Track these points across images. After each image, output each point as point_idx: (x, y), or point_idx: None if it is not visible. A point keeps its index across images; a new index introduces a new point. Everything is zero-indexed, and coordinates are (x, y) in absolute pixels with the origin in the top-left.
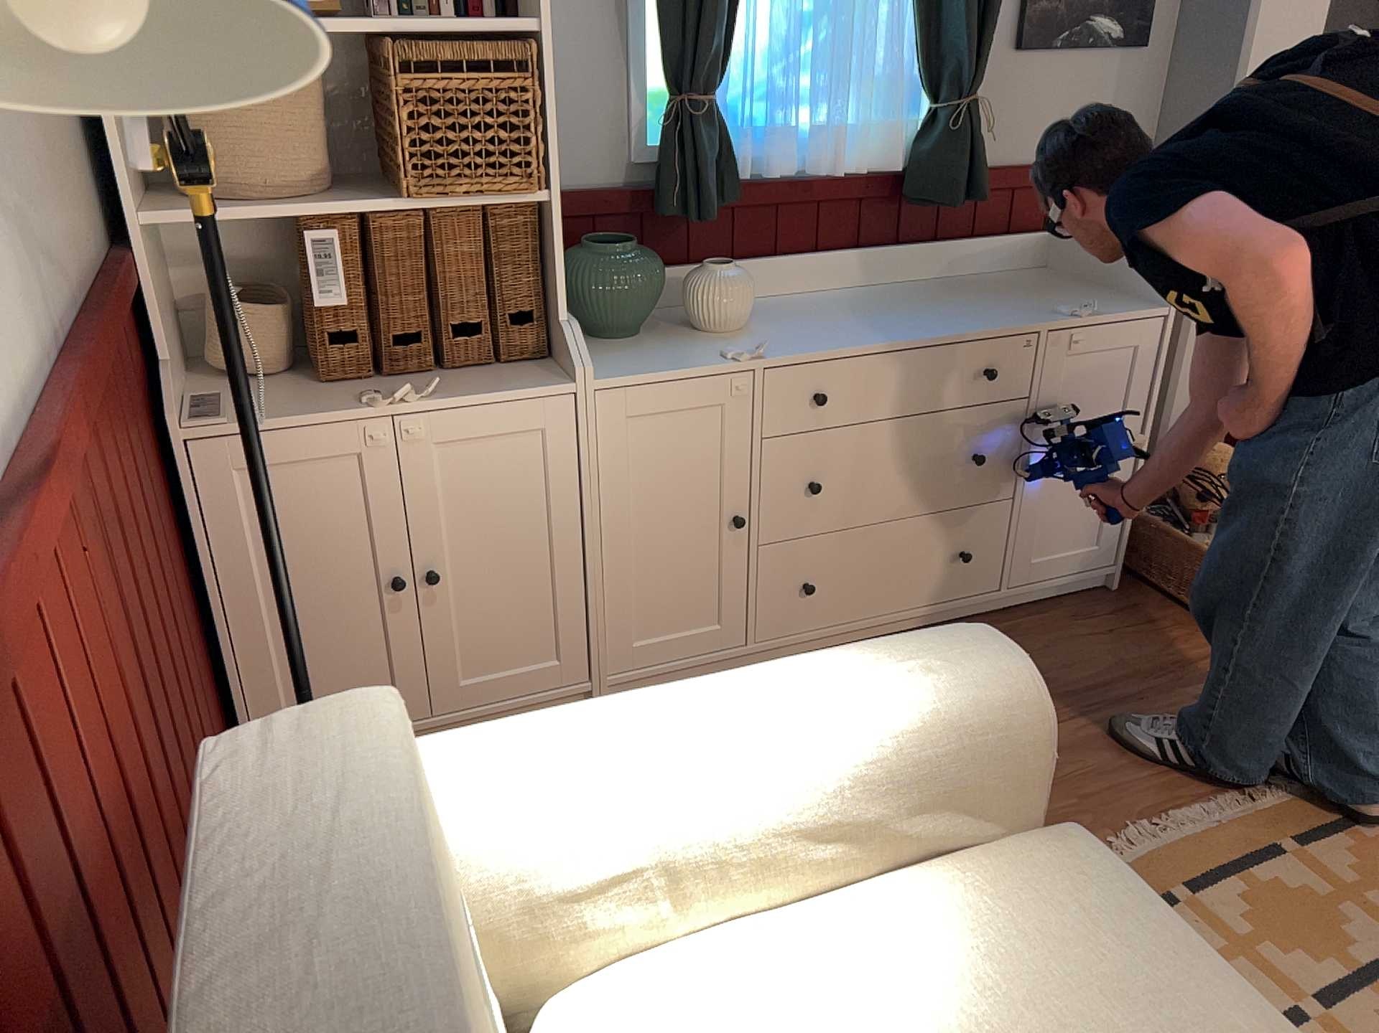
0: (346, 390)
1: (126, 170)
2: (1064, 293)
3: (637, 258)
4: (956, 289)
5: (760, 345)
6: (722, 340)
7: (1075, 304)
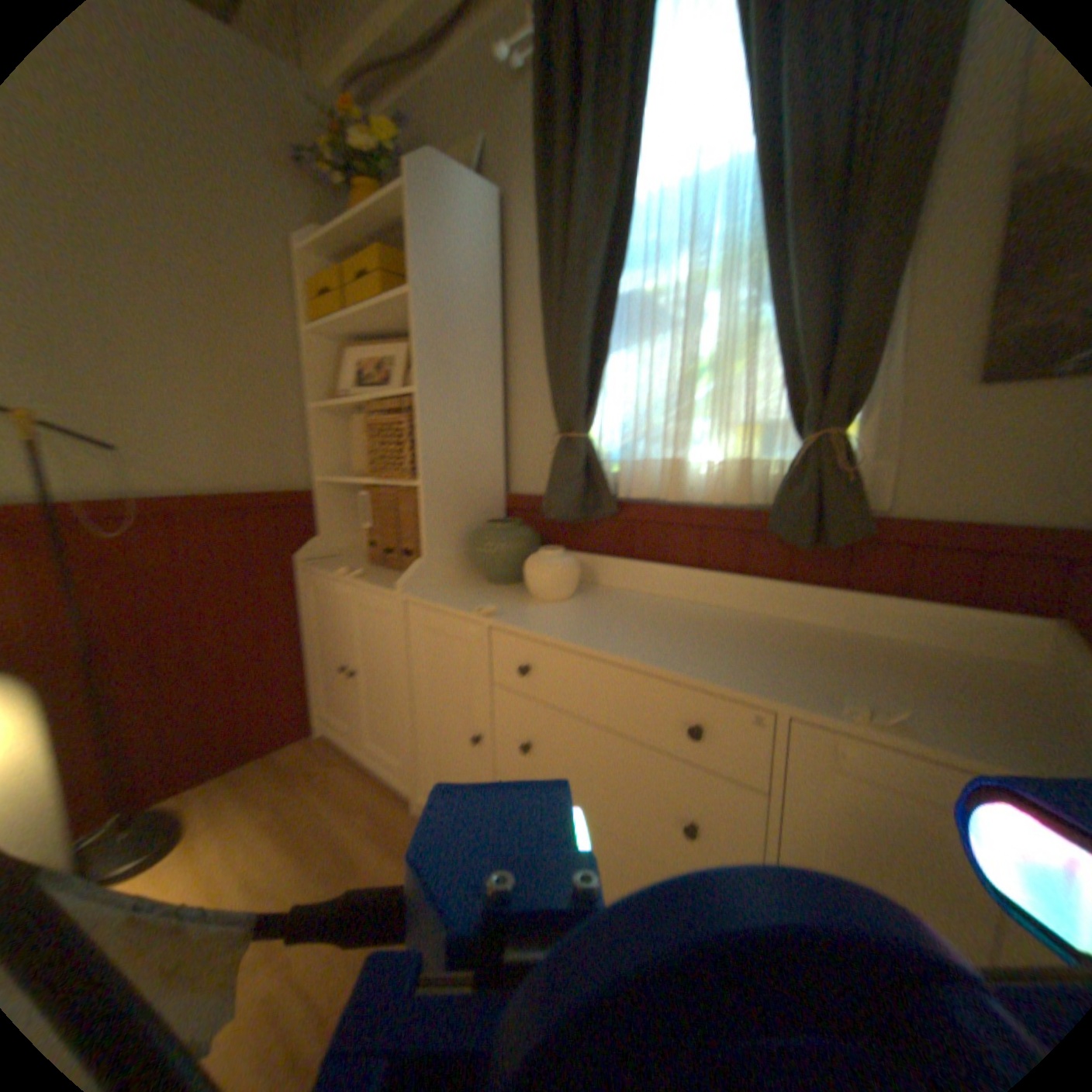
0: (364, 568)
1: (316, 458)
2: (952, 696)
3: (495, 534)
4: (823, 641)
5: (499, 610)
6: (522, 602)
7: (904, 707)
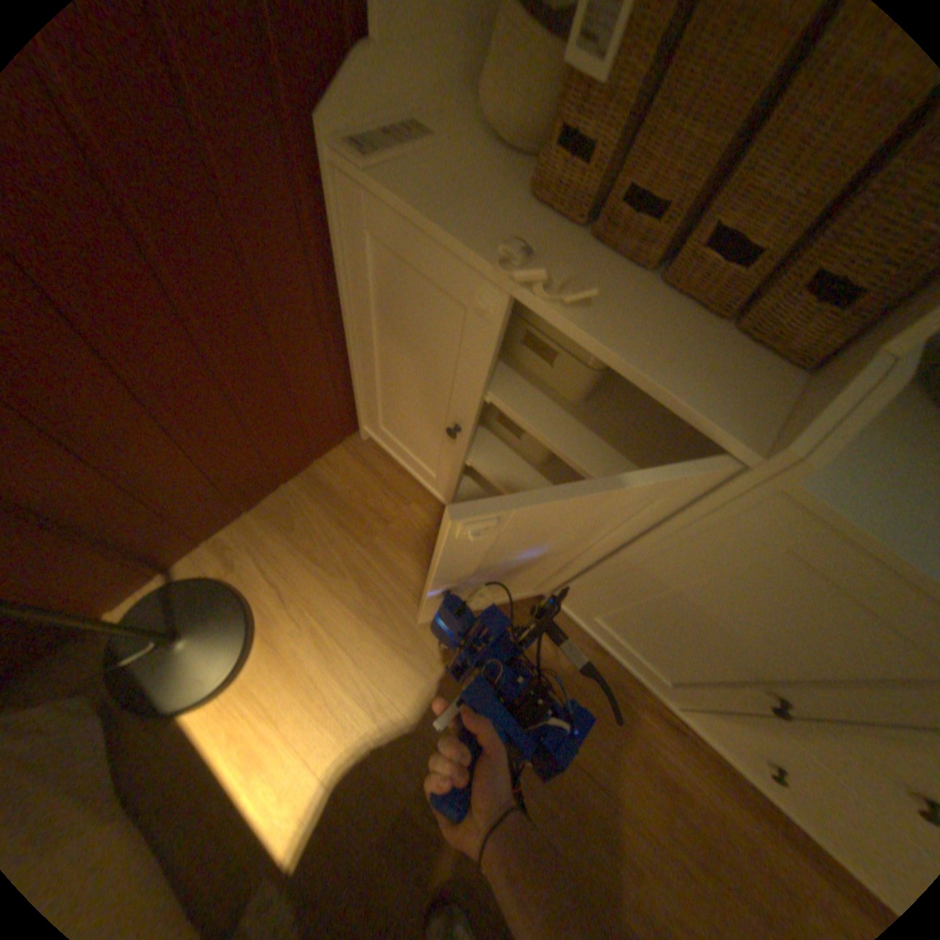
0: (542, 216)
1: None
2: None
3: None
4: None
5: None
6: None
7: None
